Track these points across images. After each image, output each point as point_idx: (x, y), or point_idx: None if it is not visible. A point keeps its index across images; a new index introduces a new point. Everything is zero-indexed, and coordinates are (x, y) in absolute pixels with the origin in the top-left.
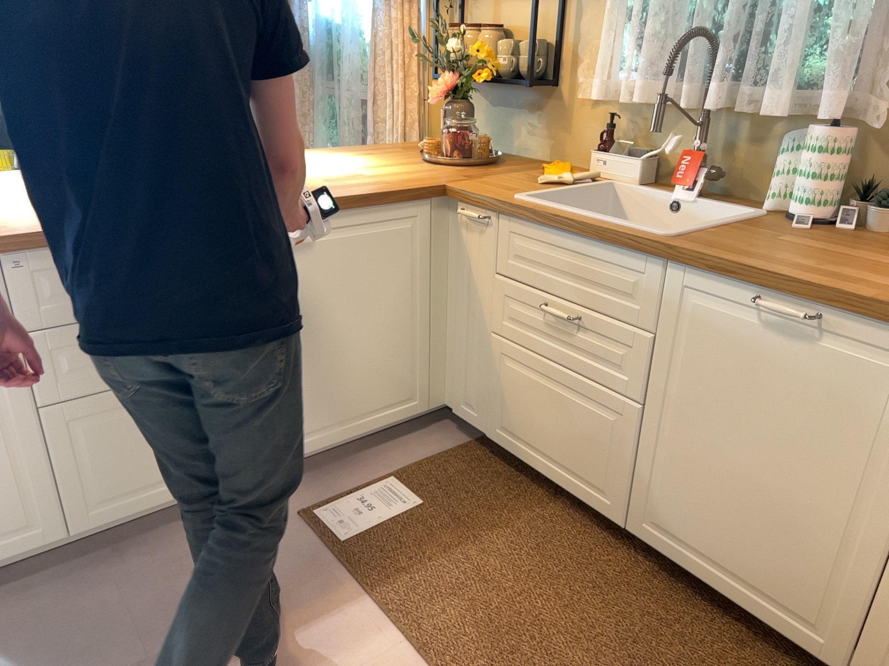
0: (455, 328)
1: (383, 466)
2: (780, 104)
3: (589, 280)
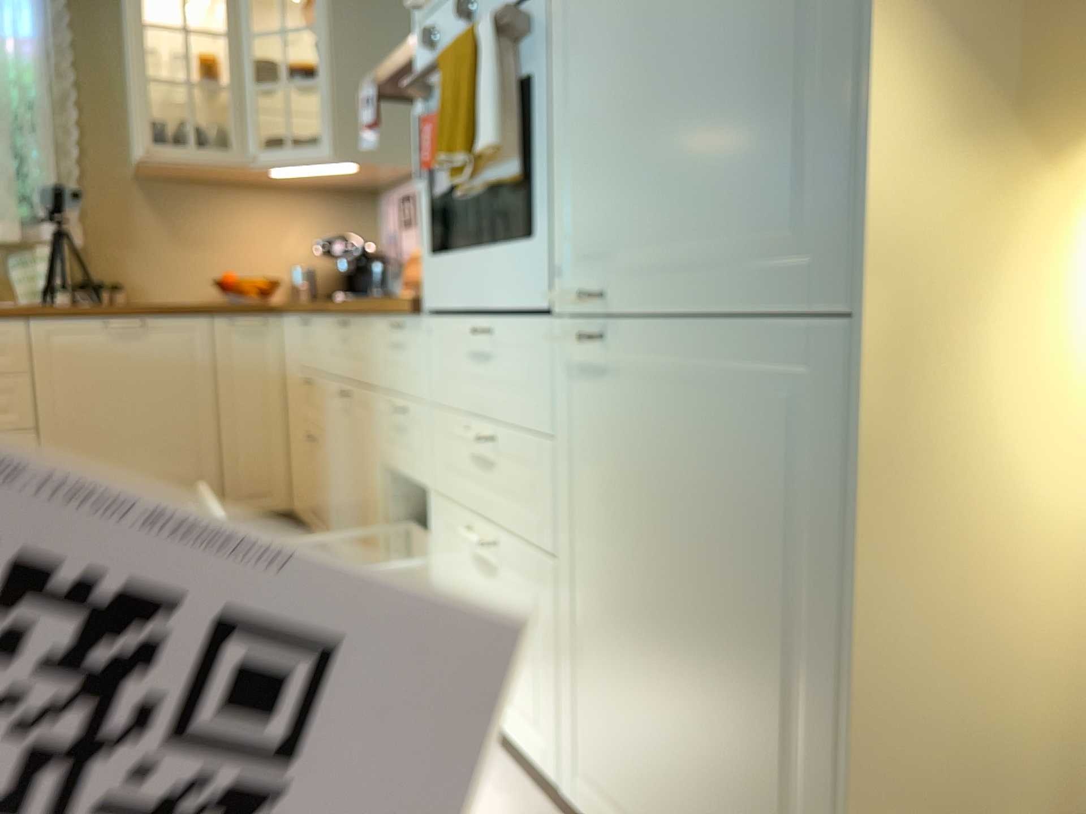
0: None
1: None
2: (13, 231)
3: None
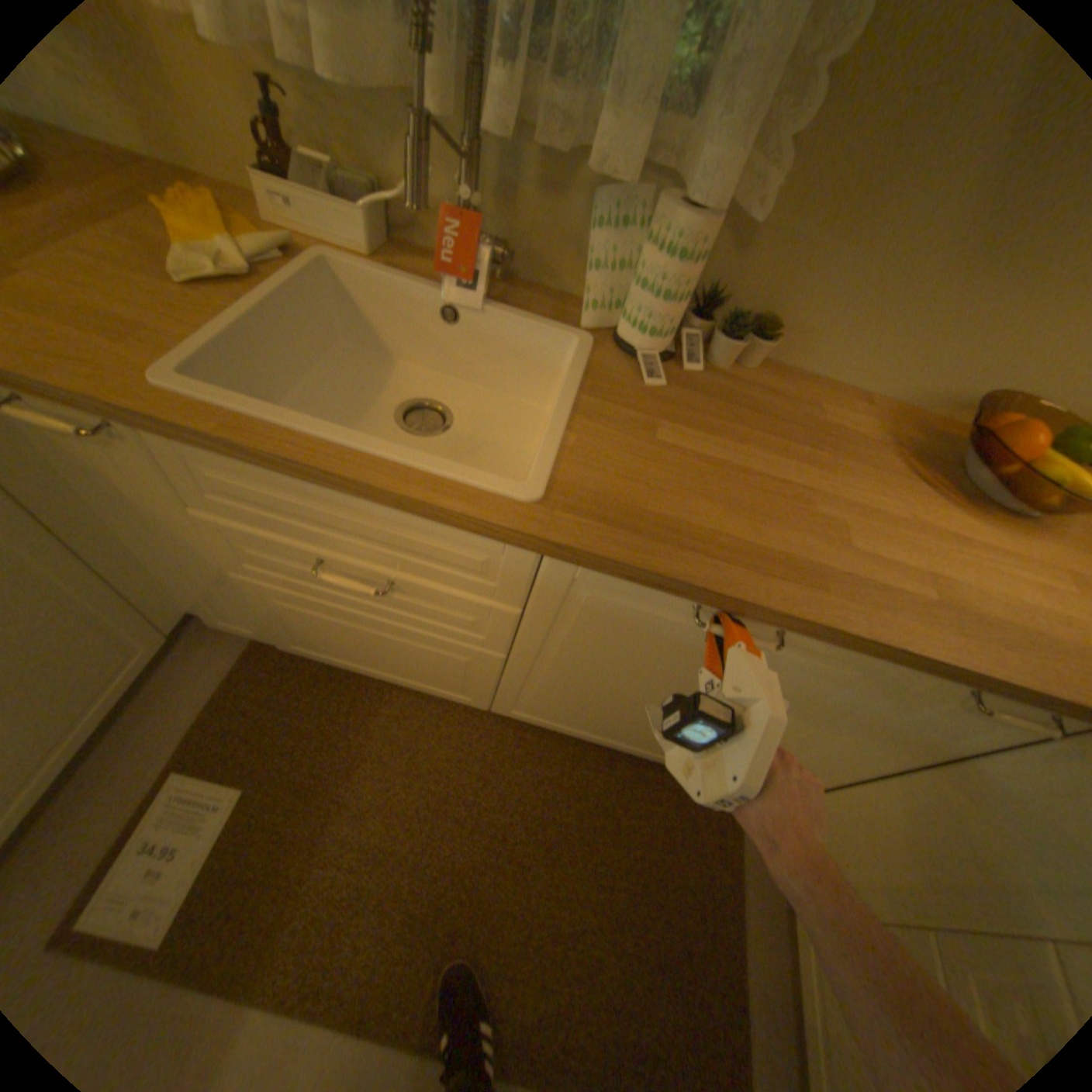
0: (145, 551)
1: (146, 759)
2: (638, 151)
3: (393, 545)
